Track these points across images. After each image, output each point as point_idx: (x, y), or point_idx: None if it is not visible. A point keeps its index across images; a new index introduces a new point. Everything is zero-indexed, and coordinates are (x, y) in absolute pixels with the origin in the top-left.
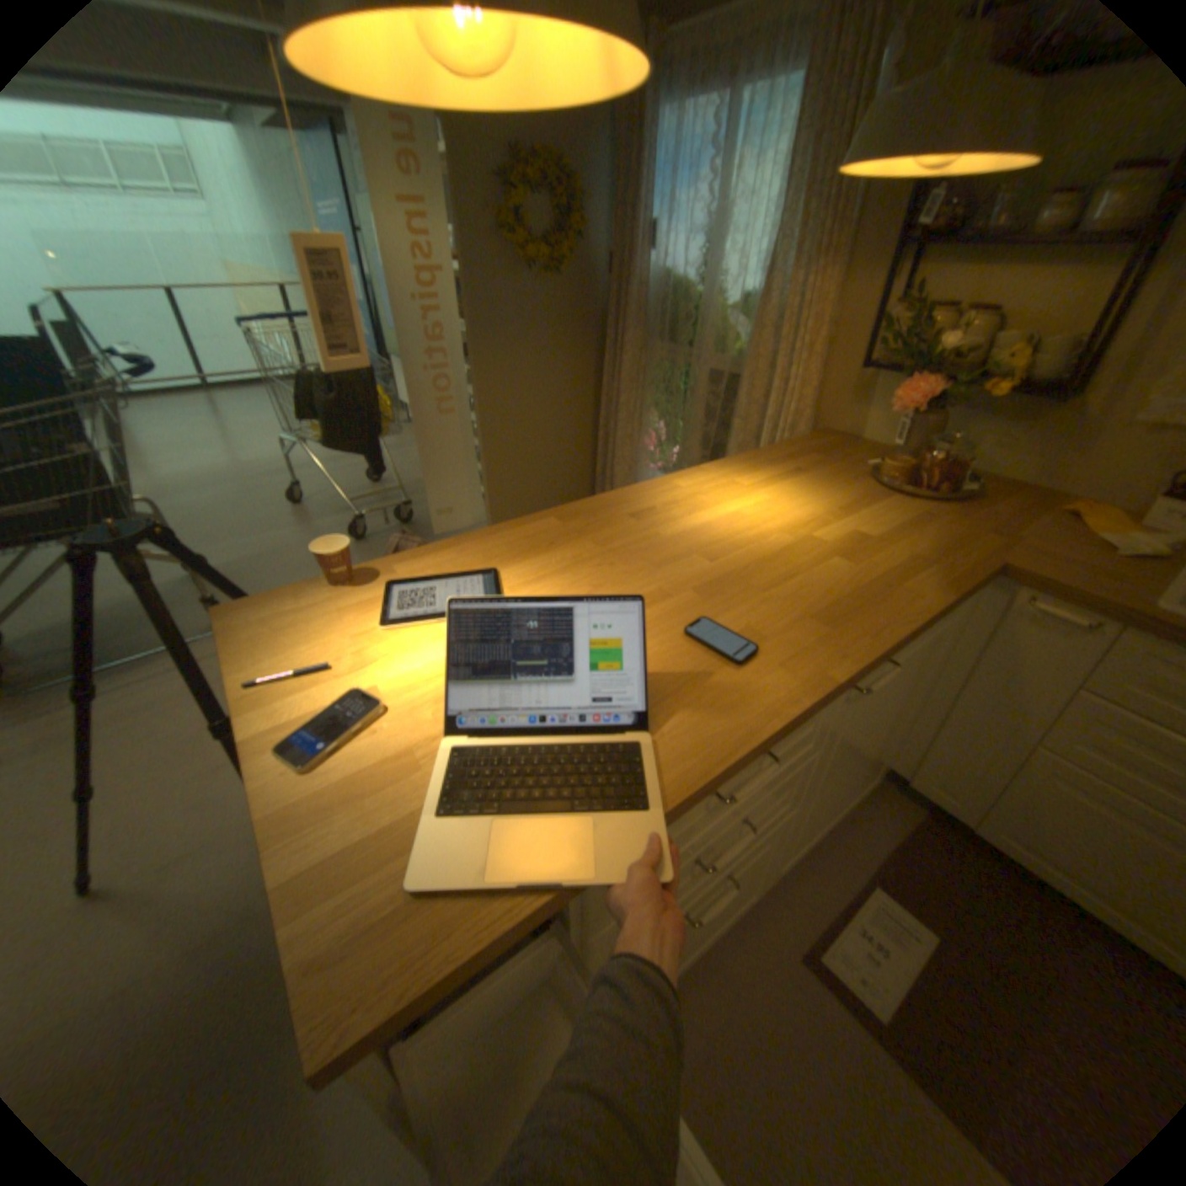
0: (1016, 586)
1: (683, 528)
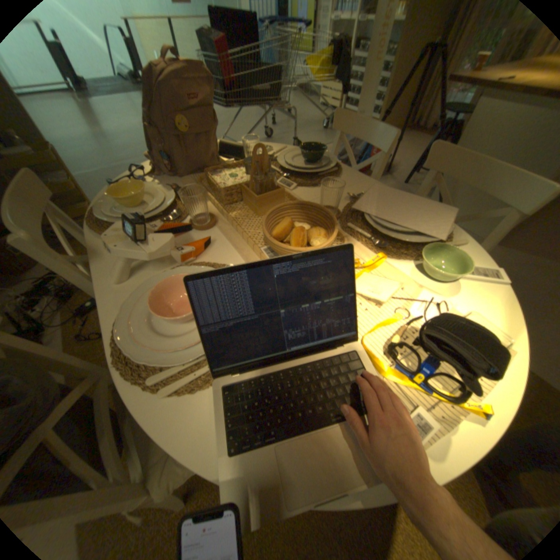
0: None
1: None
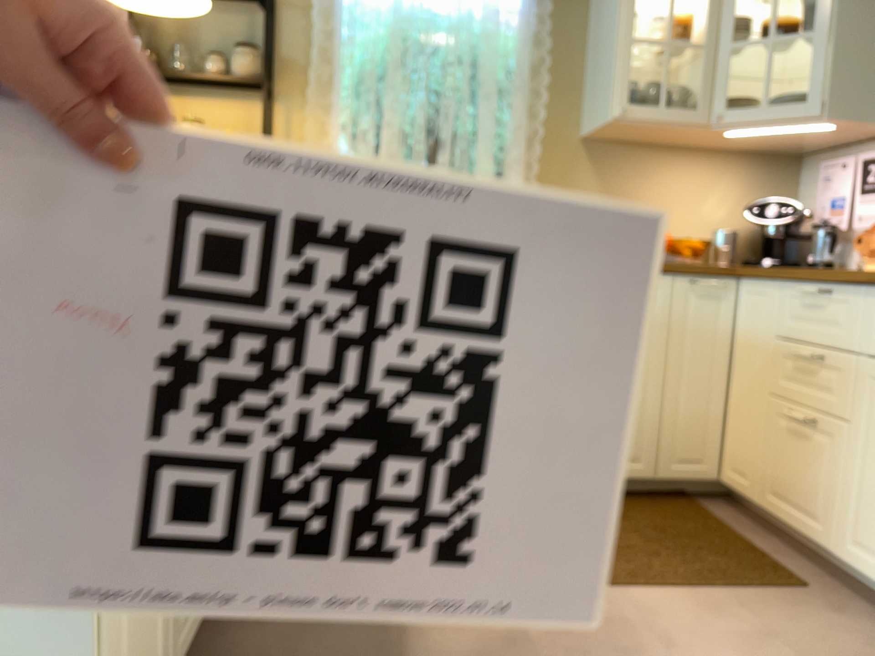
0: None
1: None
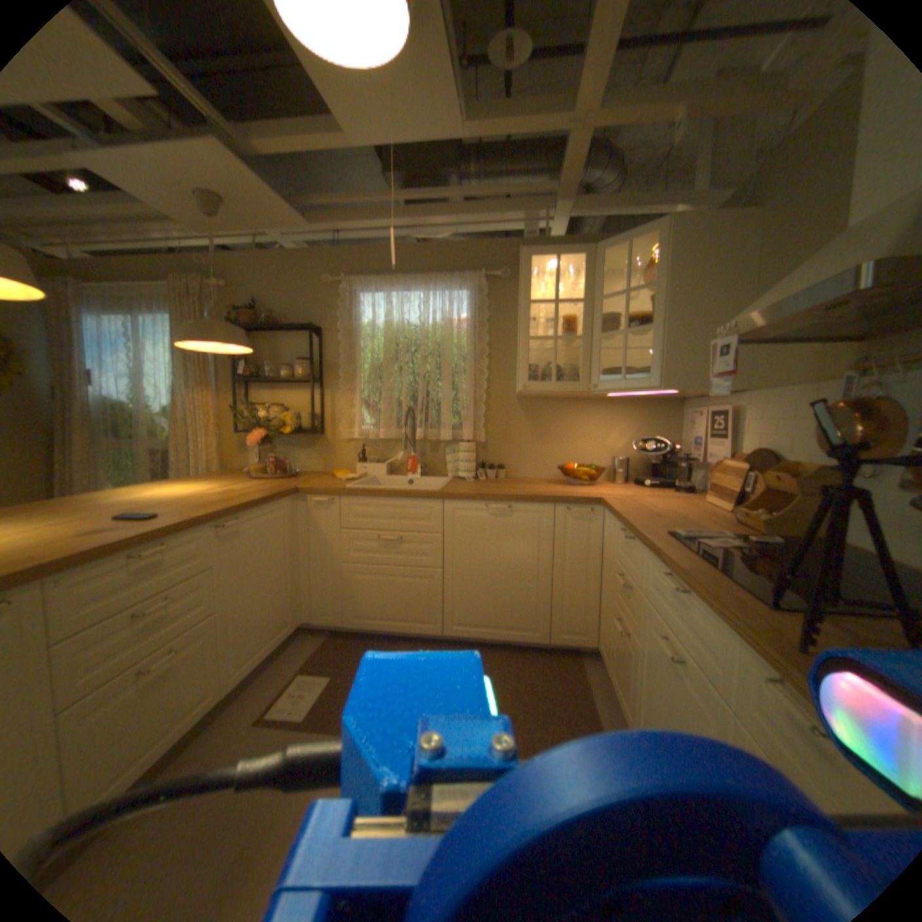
0: (305, 497)
1: (118, 501)
